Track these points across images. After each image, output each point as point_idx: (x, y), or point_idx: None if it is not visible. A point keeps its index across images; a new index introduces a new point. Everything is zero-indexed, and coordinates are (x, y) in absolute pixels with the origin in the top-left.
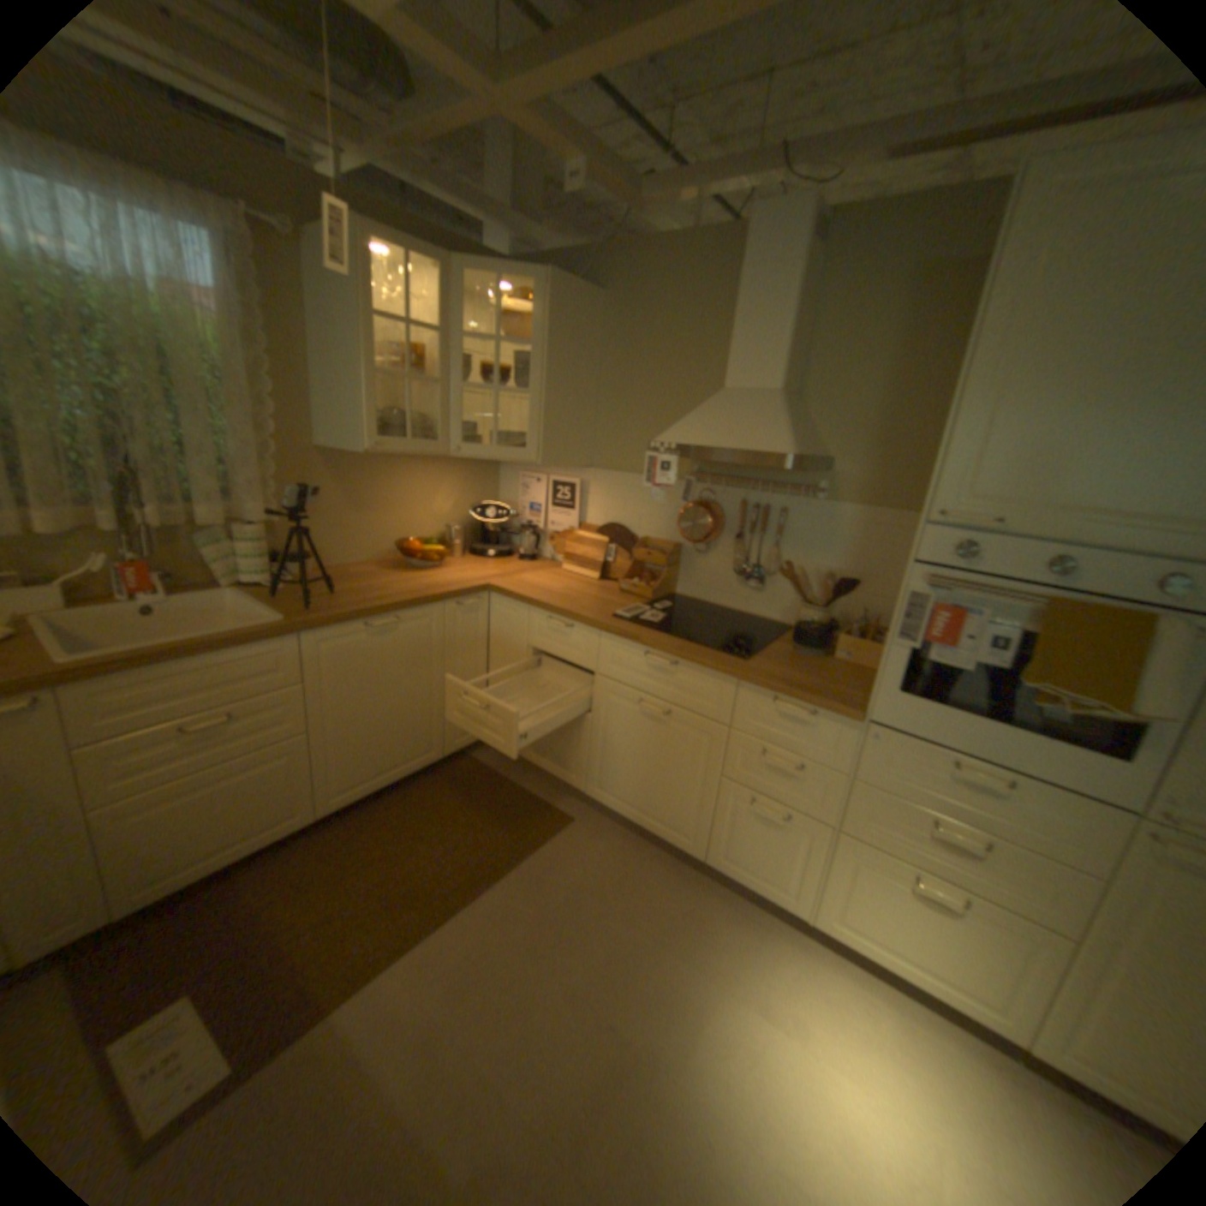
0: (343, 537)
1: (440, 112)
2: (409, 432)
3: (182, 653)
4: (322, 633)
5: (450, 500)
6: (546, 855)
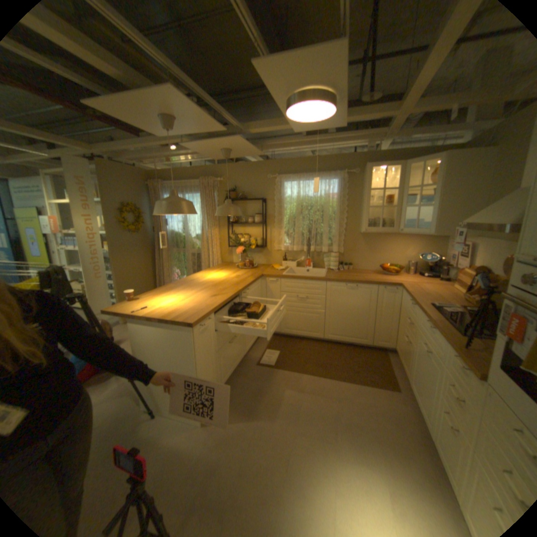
0: (365, 260)
1: (394, 121)
2: (384, 225)
3: (300, 277)
4: (333, 283)
5: (416, 251)
6: (376, 391)
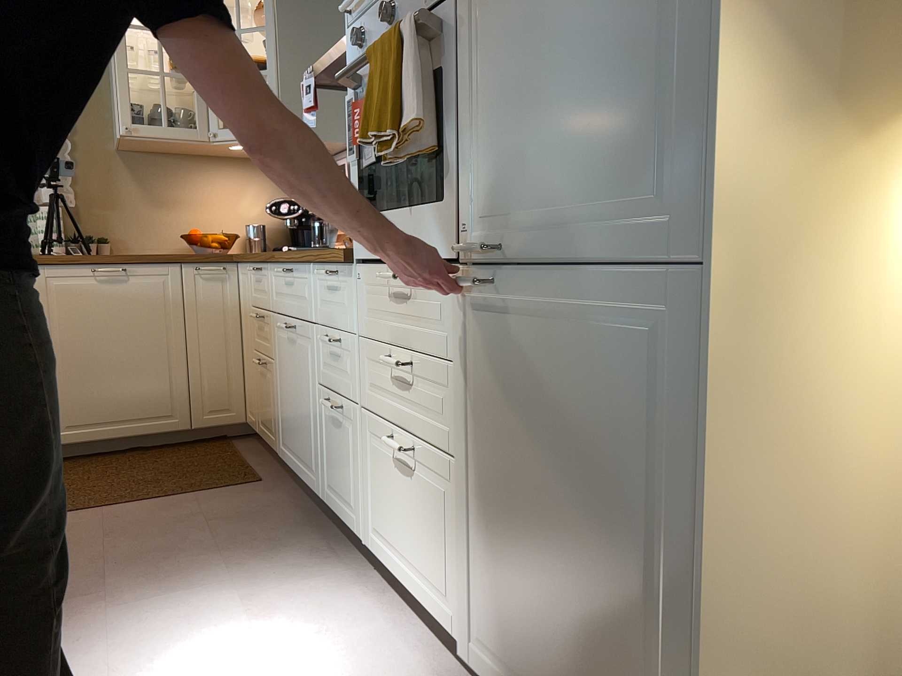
0: (144, 228)
1: None
2: (173, 122)
3: None
4: (51, 270)
5: (260, 202)
6: (204, 495)
